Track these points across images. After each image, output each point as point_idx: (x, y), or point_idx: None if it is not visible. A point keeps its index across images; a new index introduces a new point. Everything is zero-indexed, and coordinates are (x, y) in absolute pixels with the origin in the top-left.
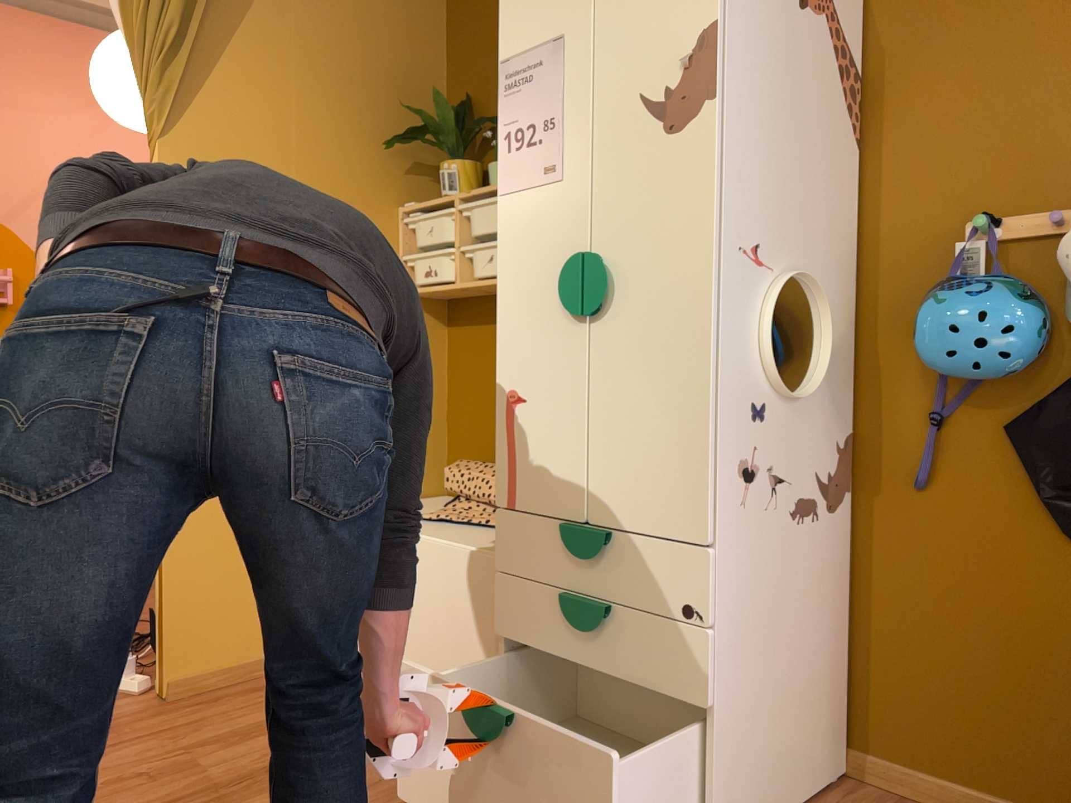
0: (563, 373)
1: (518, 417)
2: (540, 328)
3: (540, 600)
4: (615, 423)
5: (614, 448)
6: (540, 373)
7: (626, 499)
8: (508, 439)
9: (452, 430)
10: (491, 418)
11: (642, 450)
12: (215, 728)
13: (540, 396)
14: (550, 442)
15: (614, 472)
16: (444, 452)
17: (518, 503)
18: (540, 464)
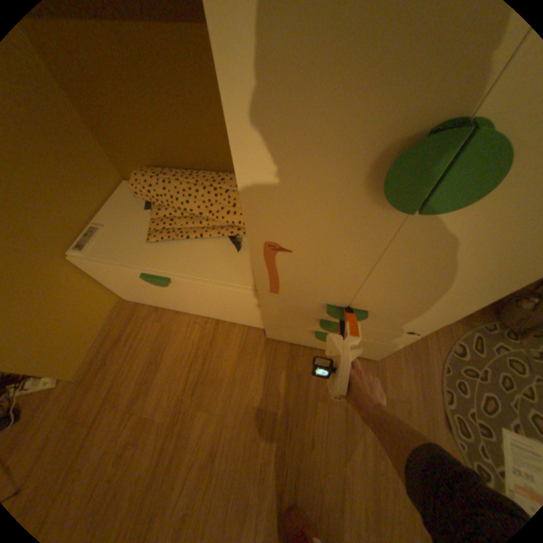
0: (350, 244)
1: (281, 259)
2: (322, 202)
3: (299, 317)
4: (401, 278)
5: (392, 288)
6: (315, 238)
7: (390, 305)
8: (269, 267)
9: (98, 135)
10: (134, 127)
11: (421, 293)
12: (125, 385)
13: (312, 252)
14: (320, 276)
15: (384, 296)
16: (103, 151)
17: (281, 292)
18: (306, 283)
